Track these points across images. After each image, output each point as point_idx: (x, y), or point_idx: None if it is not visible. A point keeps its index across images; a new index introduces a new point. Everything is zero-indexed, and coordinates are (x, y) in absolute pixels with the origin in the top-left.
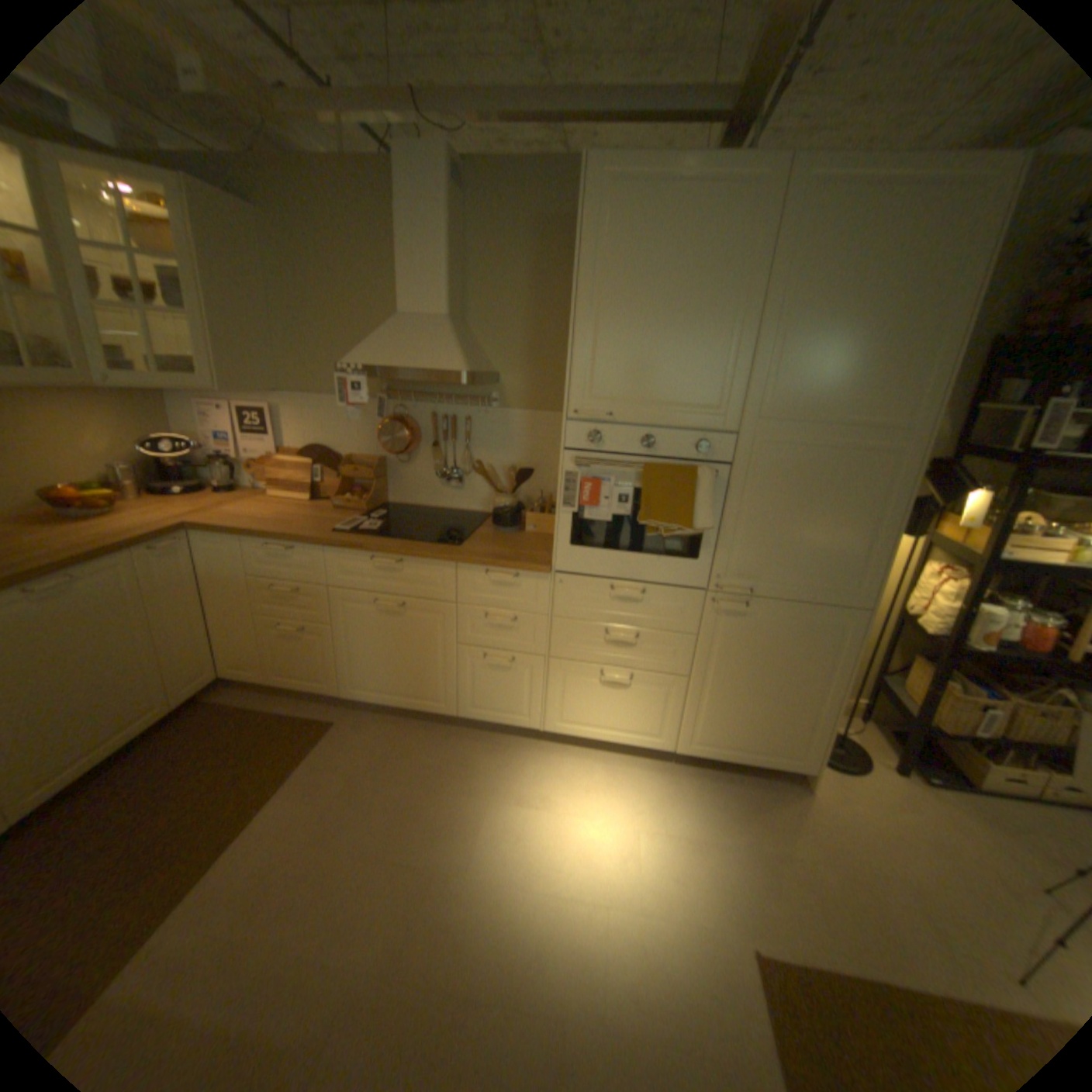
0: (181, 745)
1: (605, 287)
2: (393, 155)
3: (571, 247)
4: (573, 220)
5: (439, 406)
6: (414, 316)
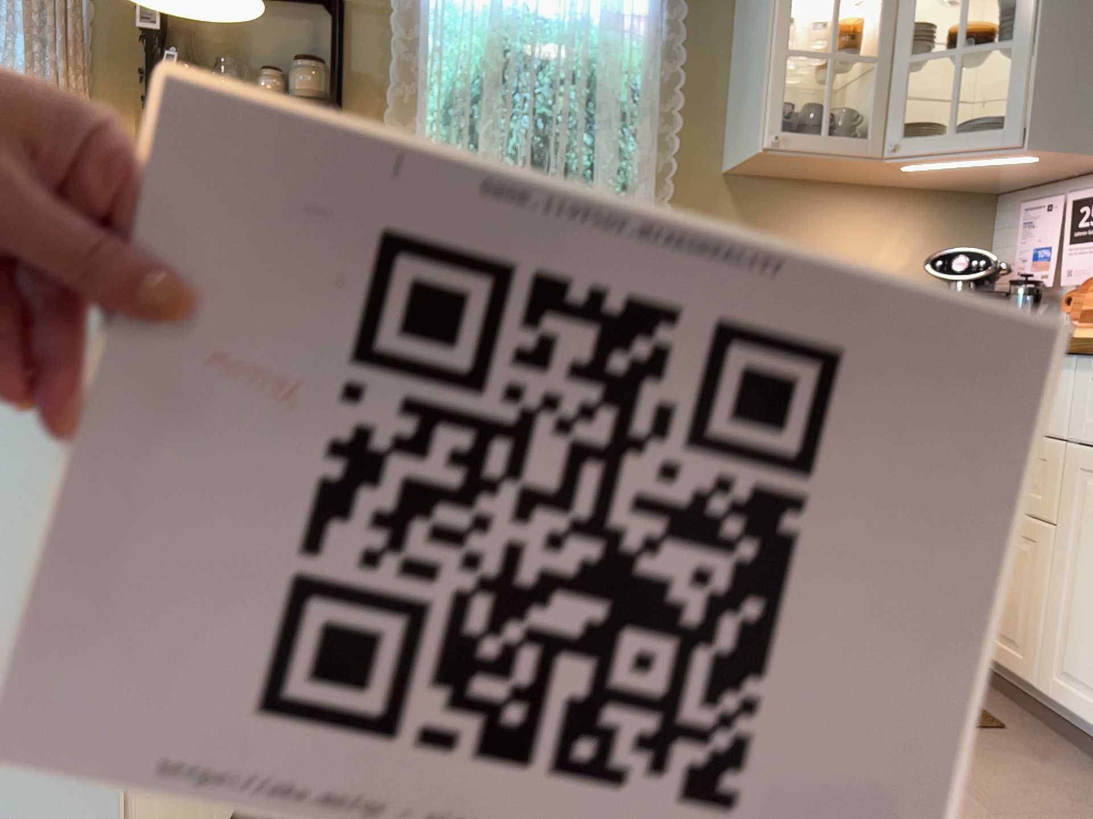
0: None
1: None
2: None
3: None
4: None
5: None
6: None
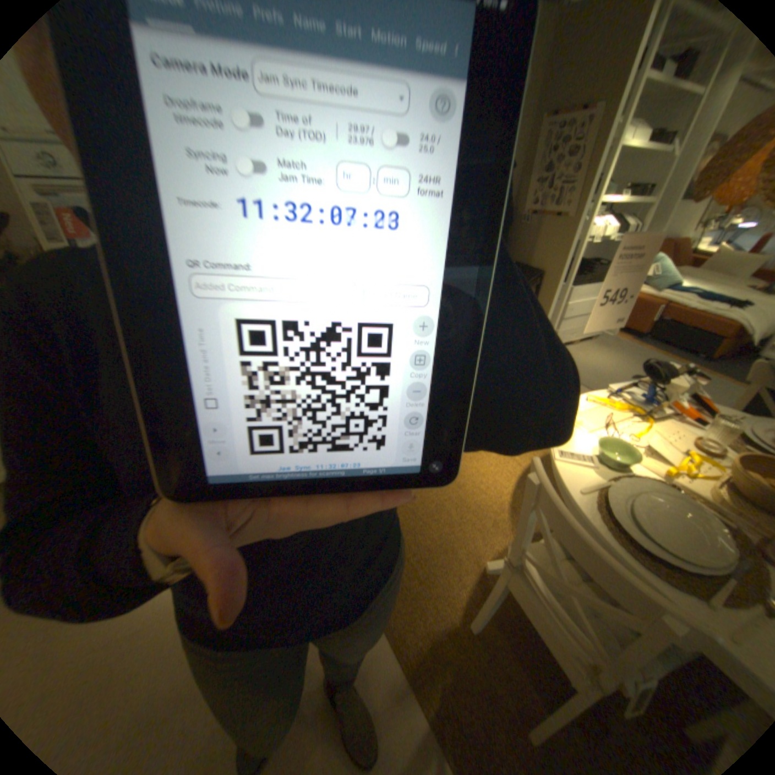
0: None
1: None
2: None
3: None
4: None
5: None
6: None
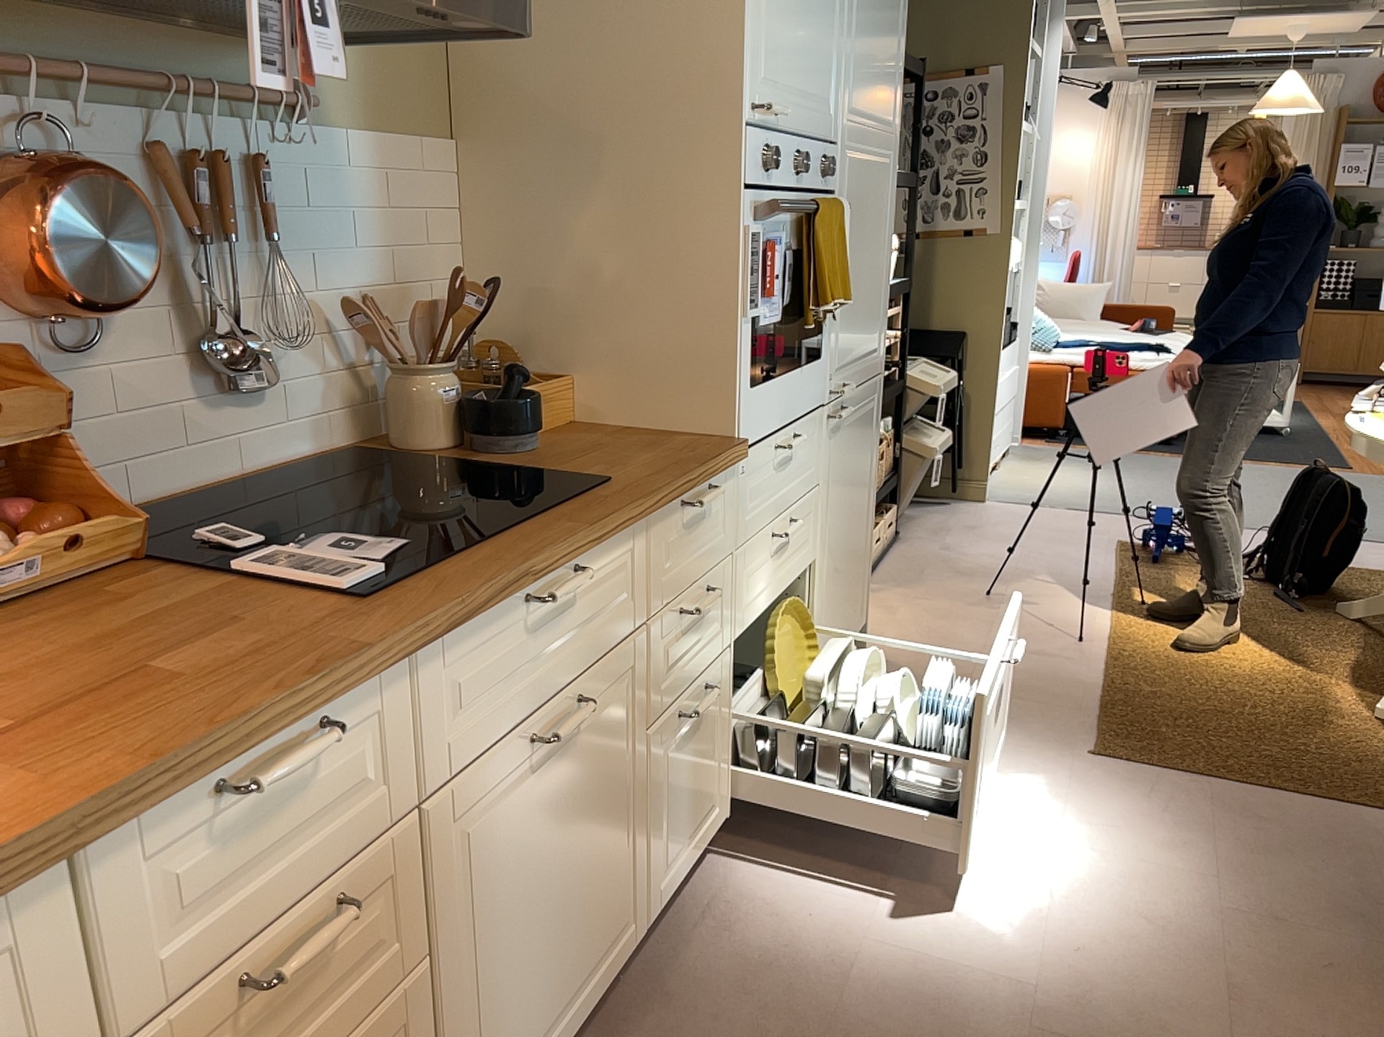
0: None
1: None
2: None
3: None
4: None
5: (169, 117)
6: None
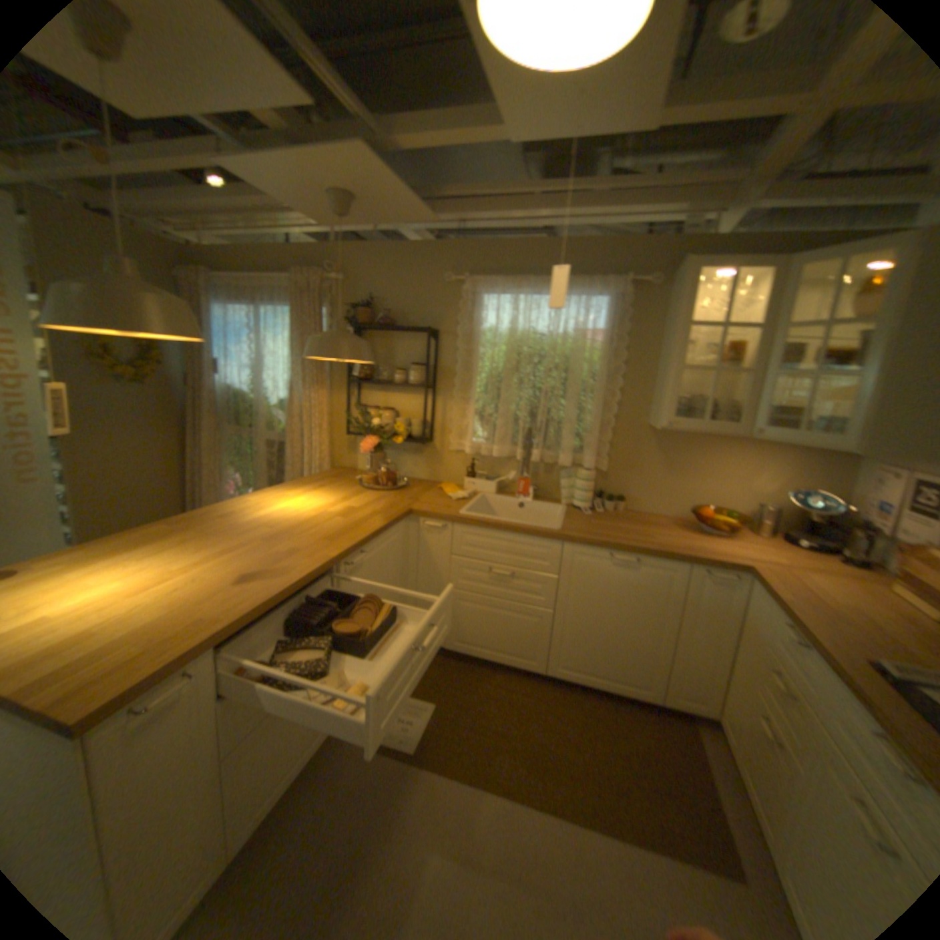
0: (645, 733)
1: None
2: None
3: None
4: None
5: None
6: None
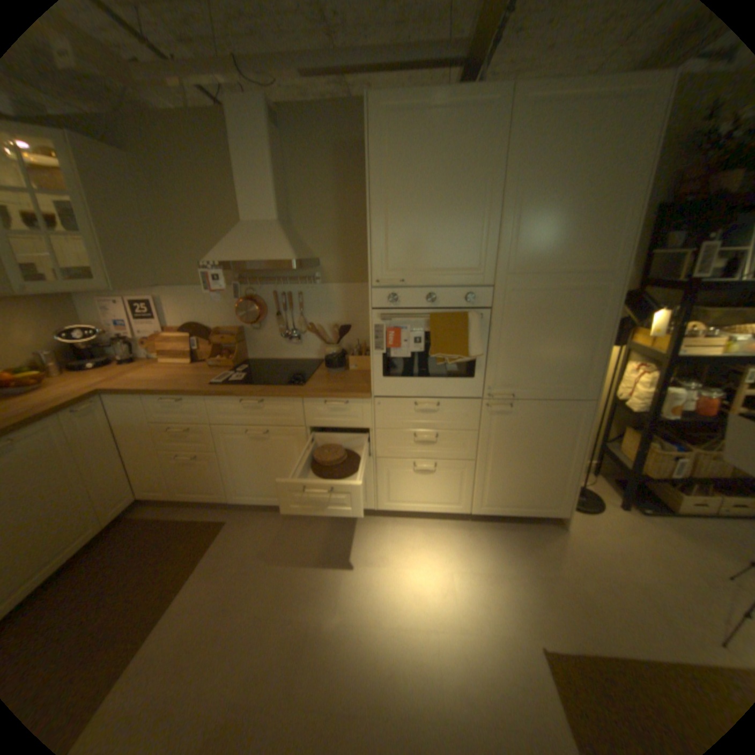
0: (113, 552)
1: (390, 189)
2: (225, 105)
3: (362, 163)
4: (361, 143)
5: (278, 285)
6: (253, 222)
